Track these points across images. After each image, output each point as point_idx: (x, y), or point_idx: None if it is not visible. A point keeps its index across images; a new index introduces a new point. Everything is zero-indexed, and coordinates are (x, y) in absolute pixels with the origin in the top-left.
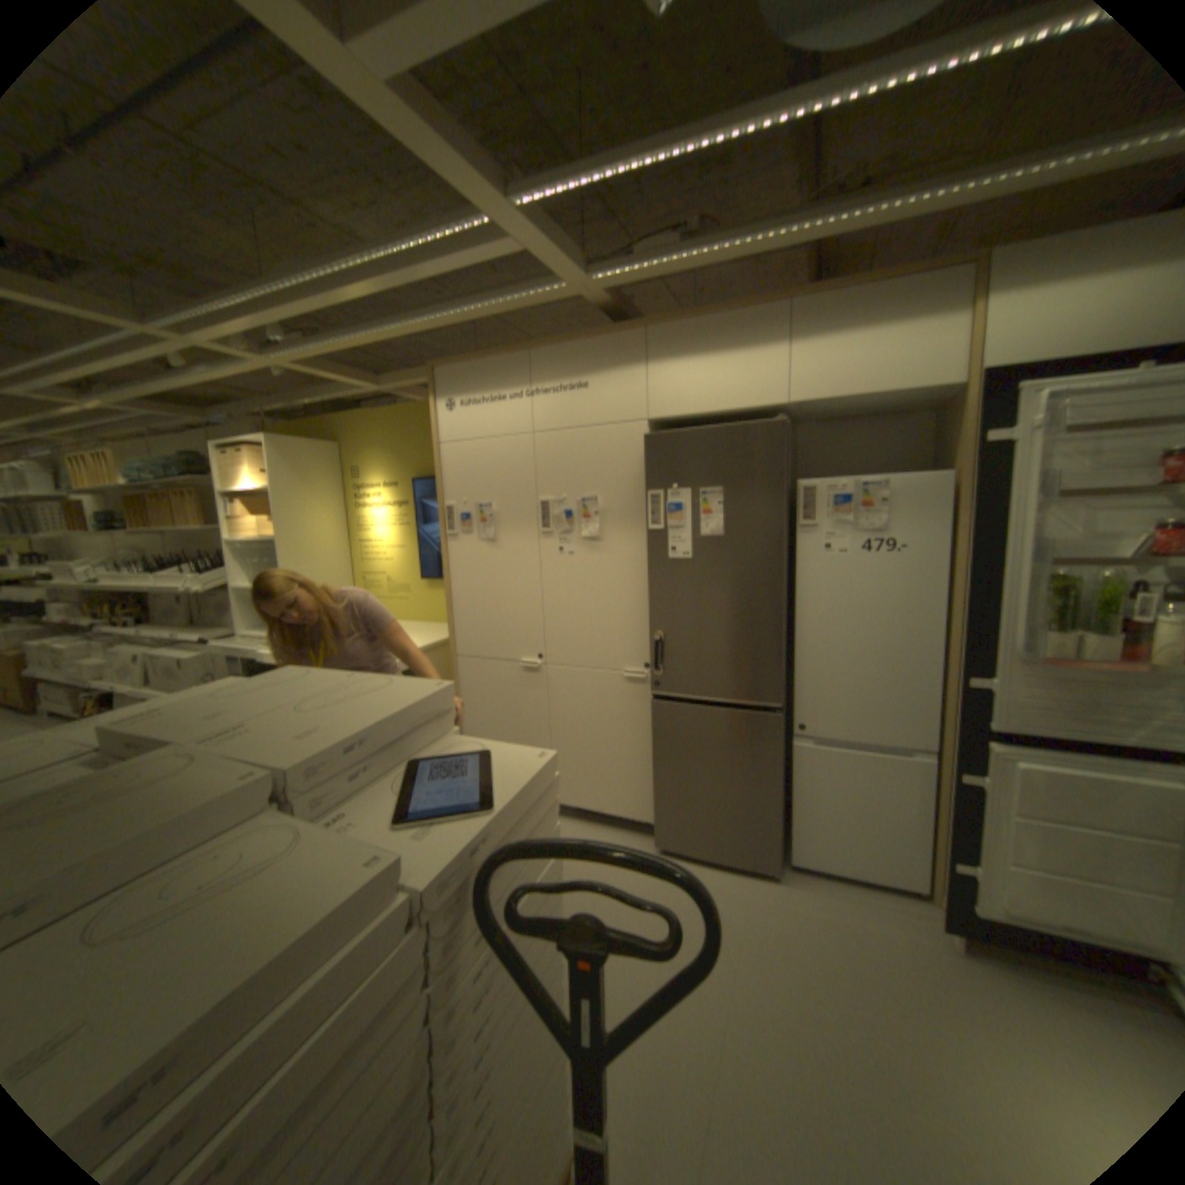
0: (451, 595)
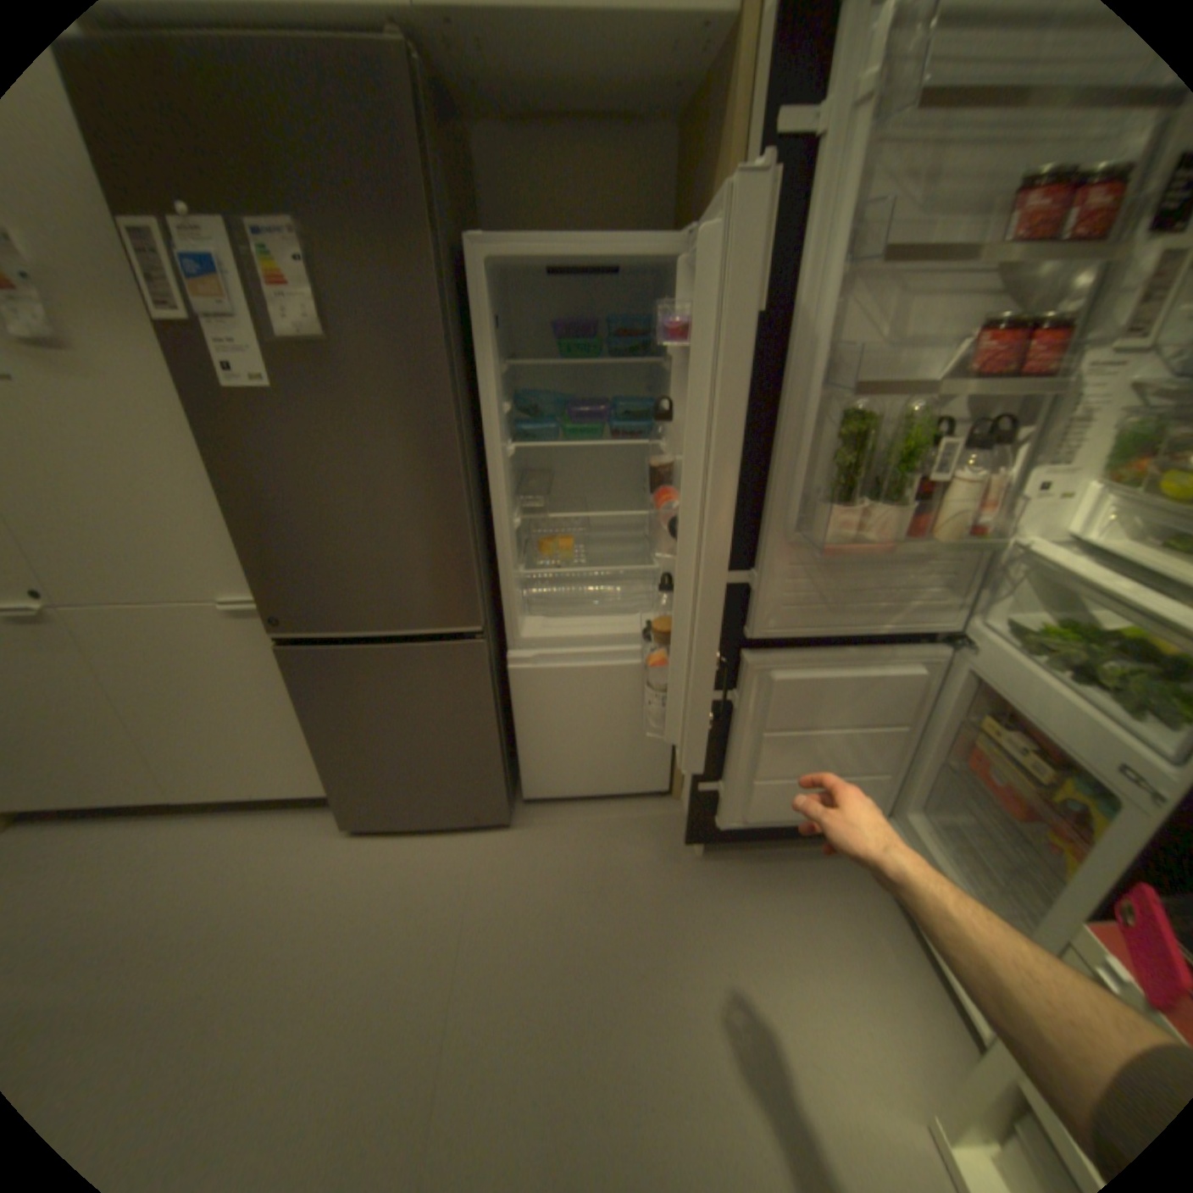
0: None
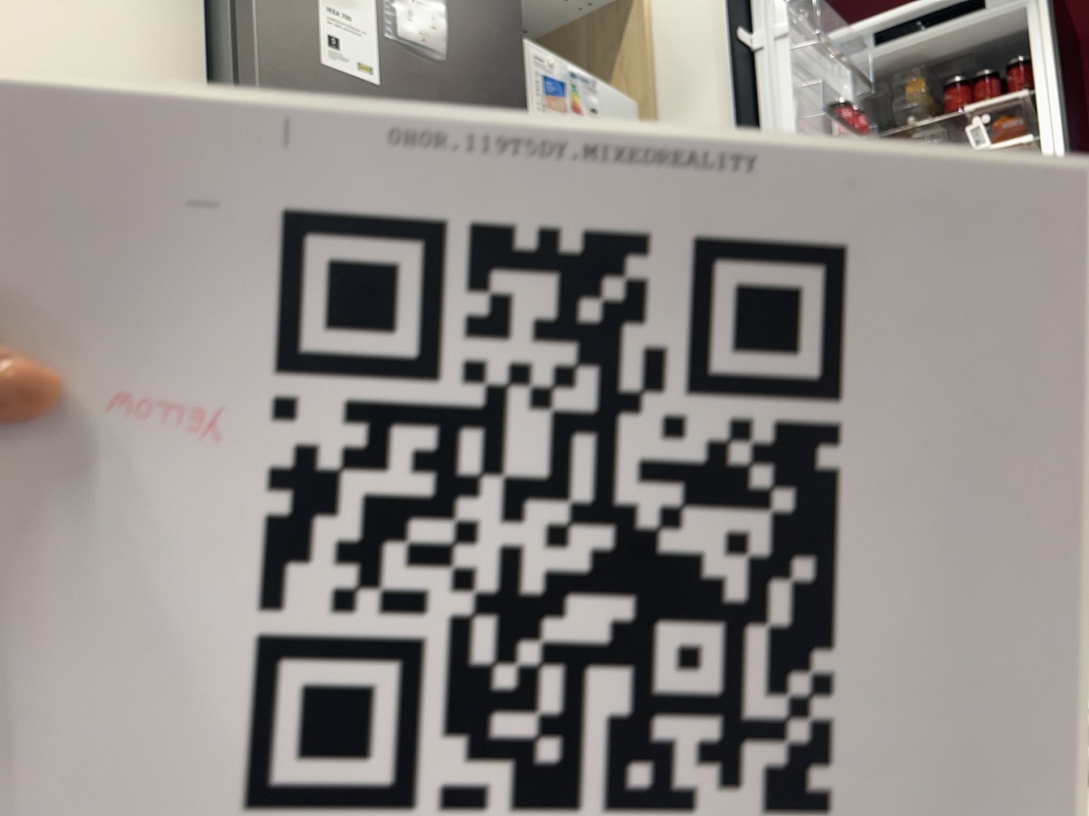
0: None
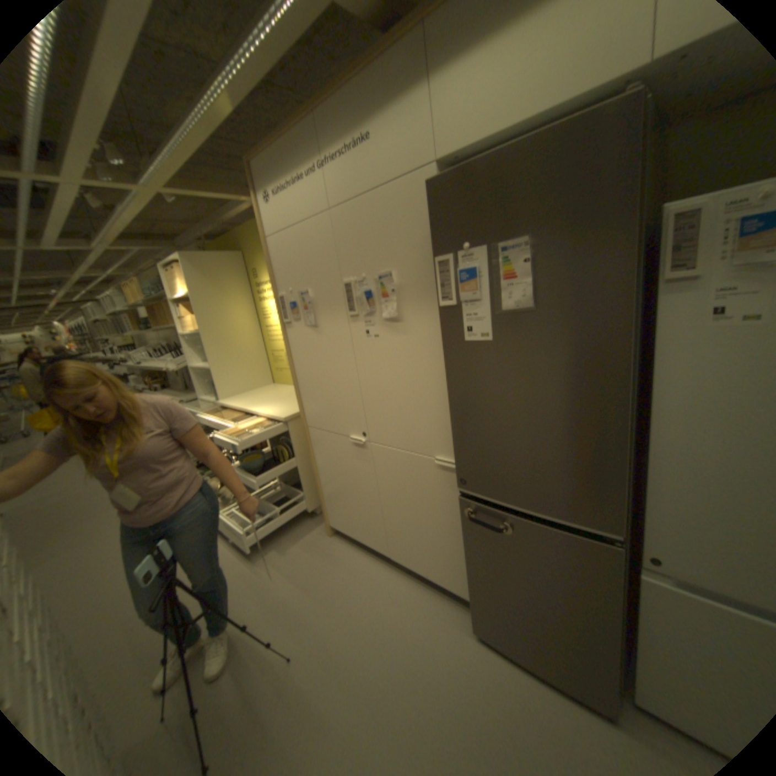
0: (294, 375)
